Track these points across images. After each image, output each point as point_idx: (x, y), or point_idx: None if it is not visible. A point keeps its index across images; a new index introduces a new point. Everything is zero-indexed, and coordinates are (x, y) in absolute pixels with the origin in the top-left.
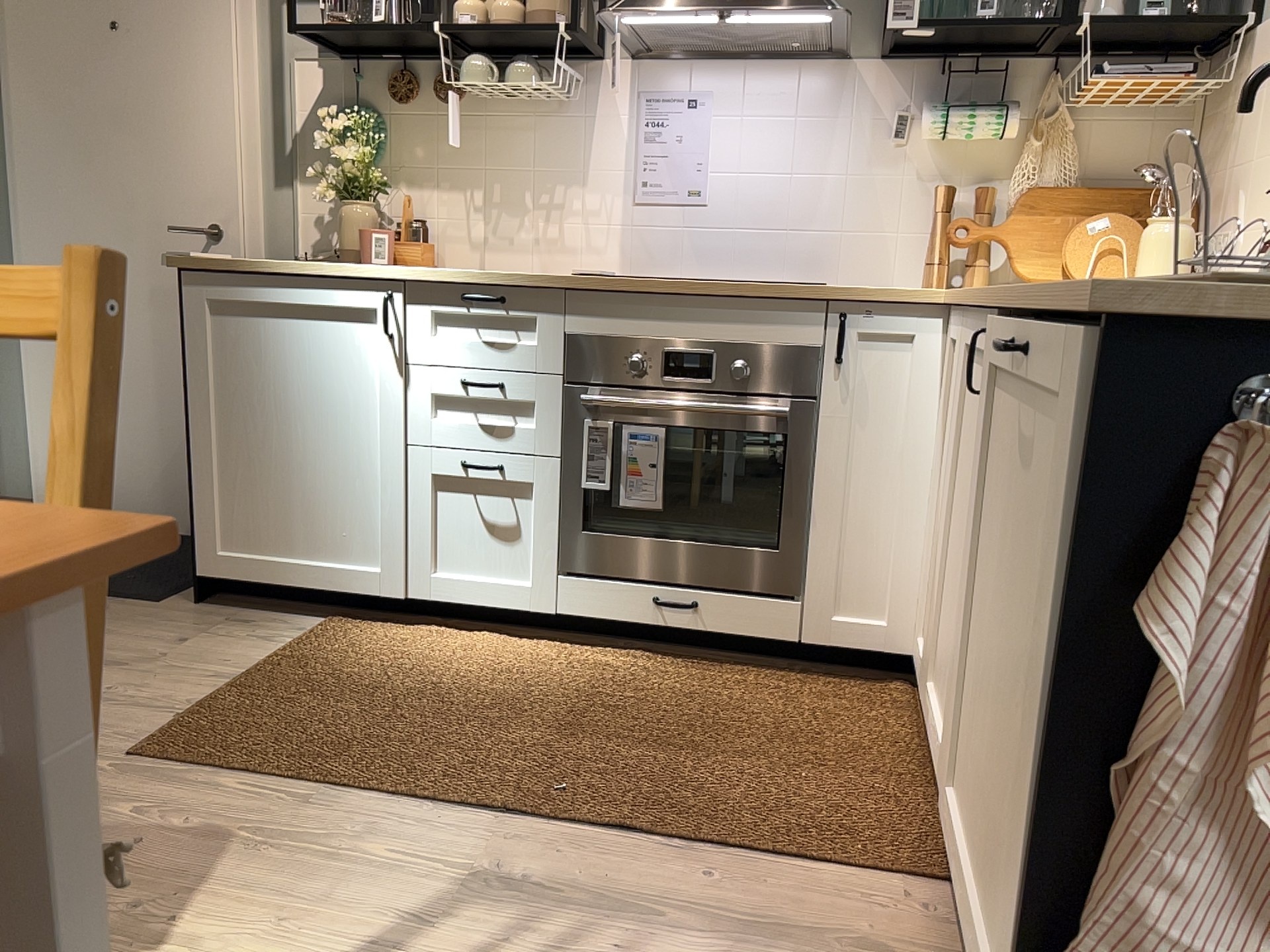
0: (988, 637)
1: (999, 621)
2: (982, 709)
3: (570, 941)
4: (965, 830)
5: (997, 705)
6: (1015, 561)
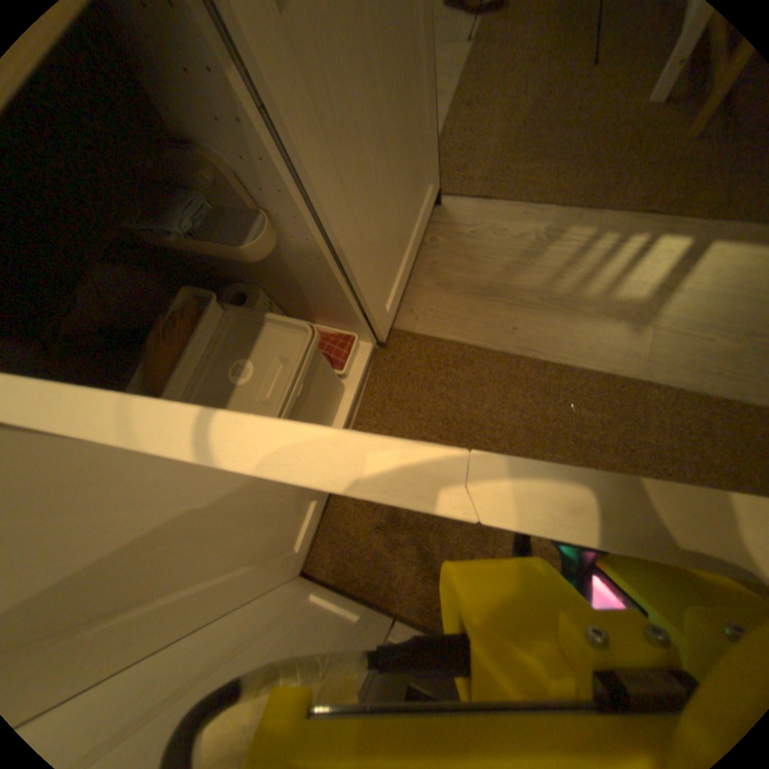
0: (370, 219)
1: (376, 172)
2: (383, 241)
3: (592, 287)
4: (397, 285)
5: (392, 193)
6: (373, 99)
